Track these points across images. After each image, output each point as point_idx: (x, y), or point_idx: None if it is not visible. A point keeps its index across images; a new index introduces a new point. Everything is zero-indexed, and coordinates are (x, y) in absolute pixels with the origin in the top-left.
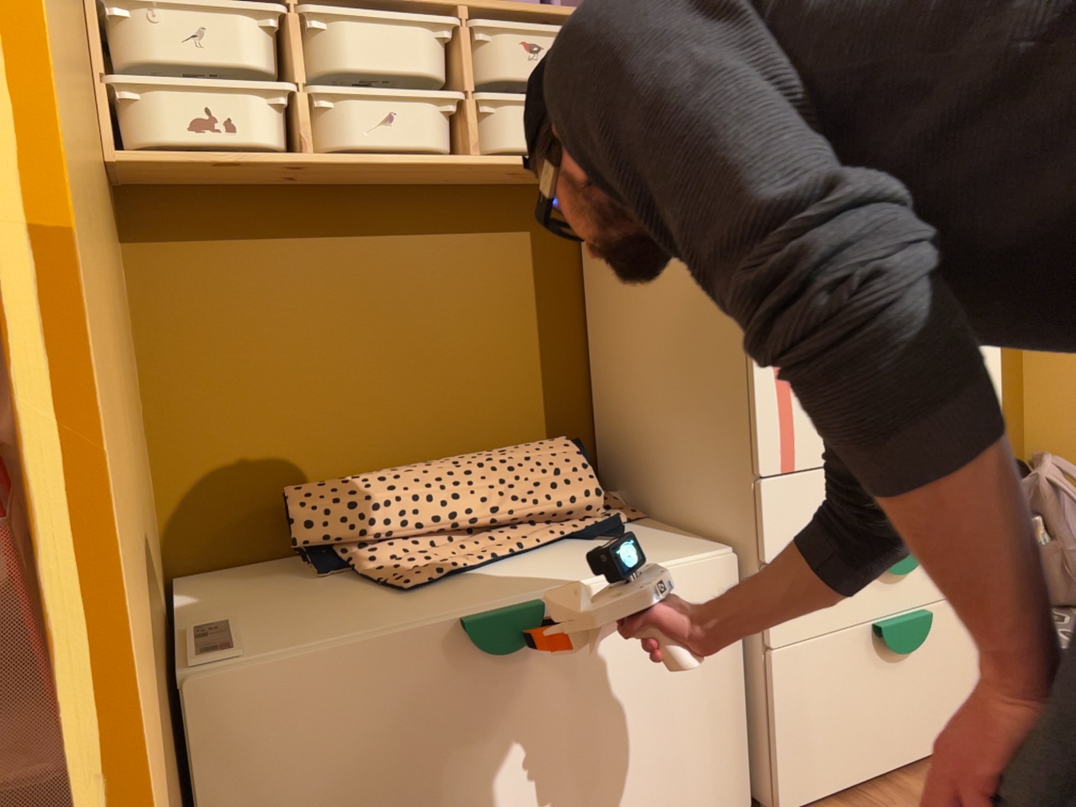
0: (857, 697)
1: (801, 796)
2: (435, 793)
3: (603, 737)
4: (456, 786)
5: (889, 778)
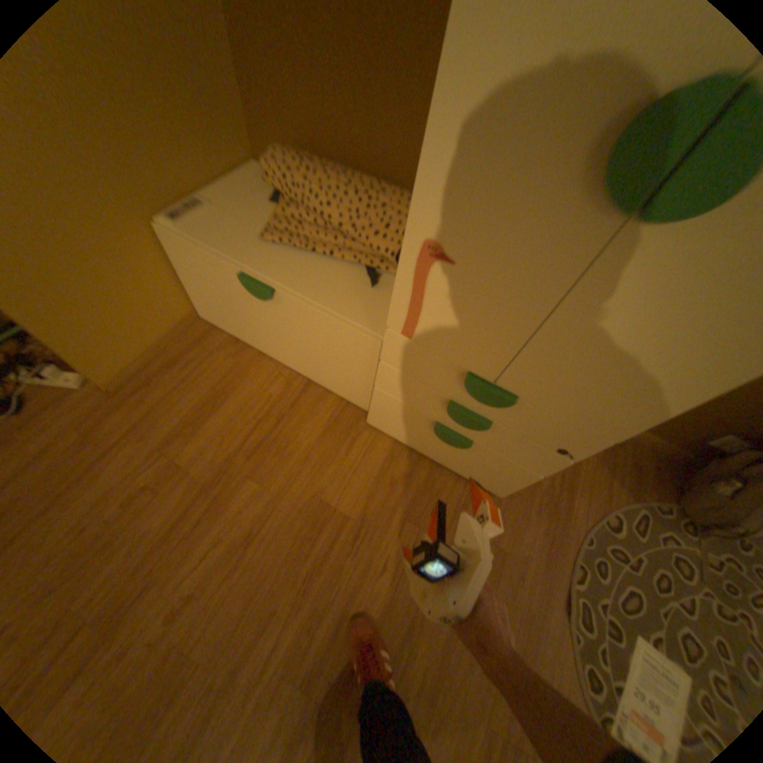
0: (415, 430)
1: (376, 426)
2: (244, 316)
3: (306, 349)
4: (251, 320)
5: (422, 455)
